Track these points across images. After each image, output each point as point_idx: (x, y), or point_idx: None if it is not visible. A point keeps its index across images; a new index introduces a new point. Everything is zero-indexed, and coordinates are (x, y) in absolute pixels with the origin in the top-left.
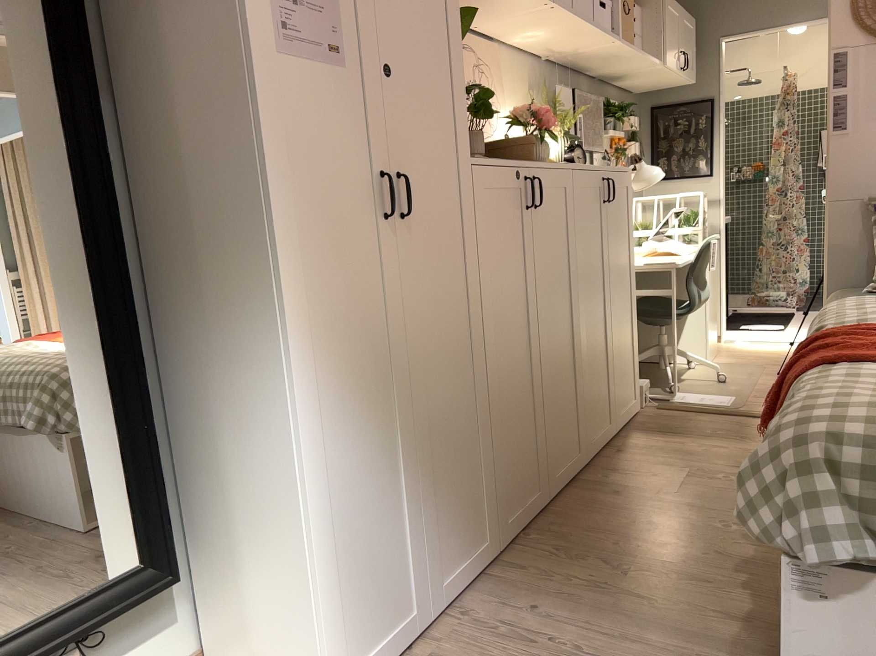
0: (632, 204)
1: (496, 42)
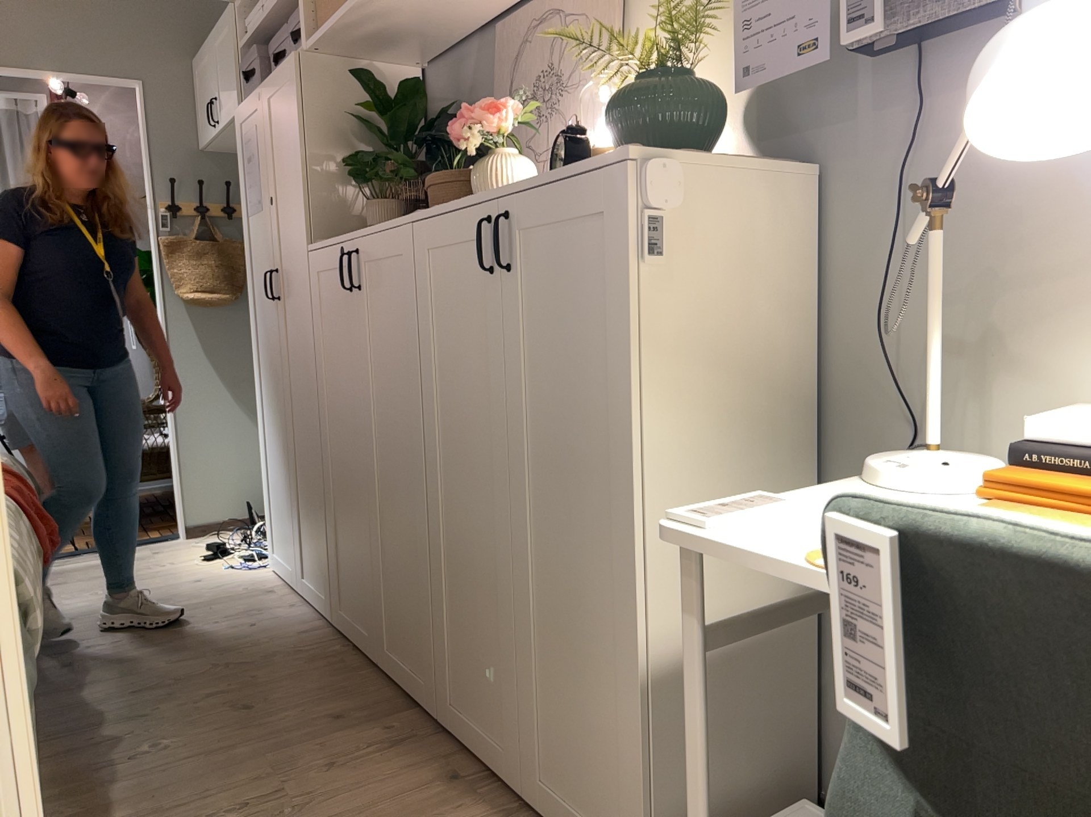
0: (631, 268)
1: None
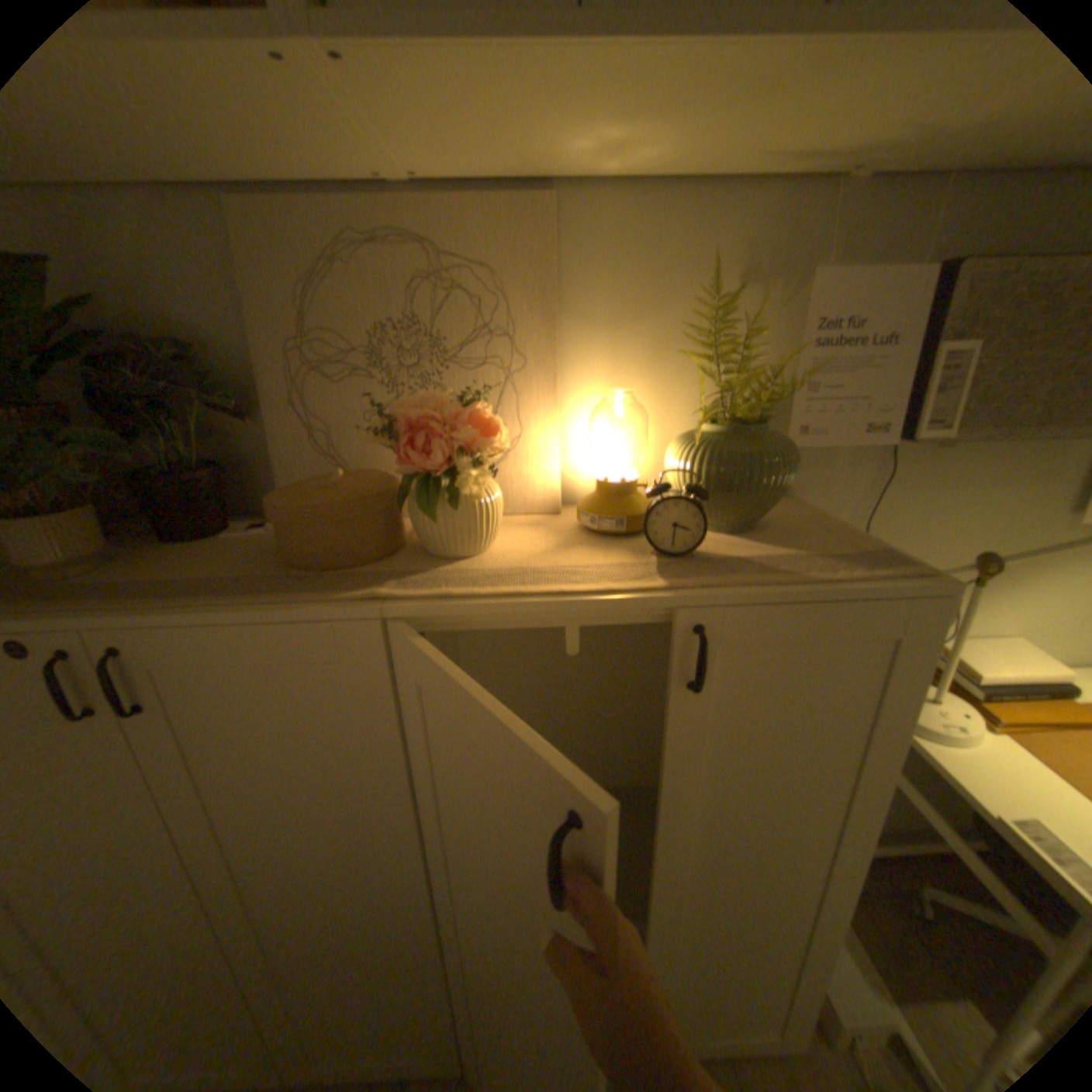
0: (926, 686)
1: (545, 181)
